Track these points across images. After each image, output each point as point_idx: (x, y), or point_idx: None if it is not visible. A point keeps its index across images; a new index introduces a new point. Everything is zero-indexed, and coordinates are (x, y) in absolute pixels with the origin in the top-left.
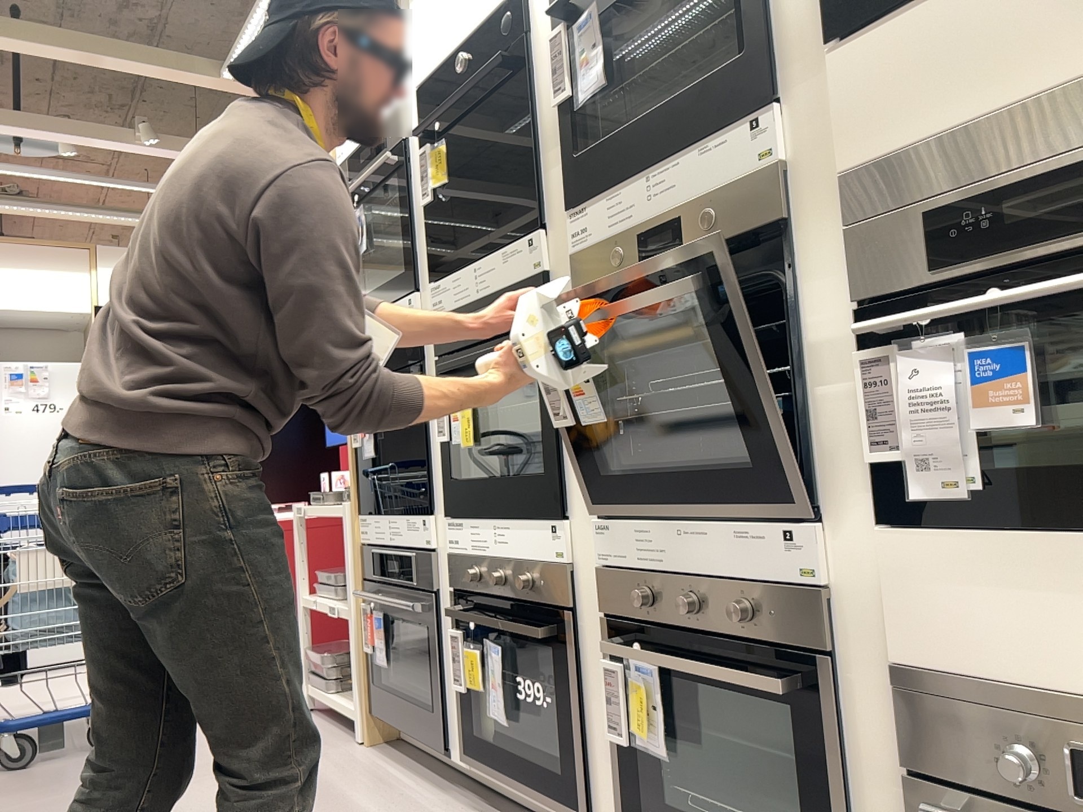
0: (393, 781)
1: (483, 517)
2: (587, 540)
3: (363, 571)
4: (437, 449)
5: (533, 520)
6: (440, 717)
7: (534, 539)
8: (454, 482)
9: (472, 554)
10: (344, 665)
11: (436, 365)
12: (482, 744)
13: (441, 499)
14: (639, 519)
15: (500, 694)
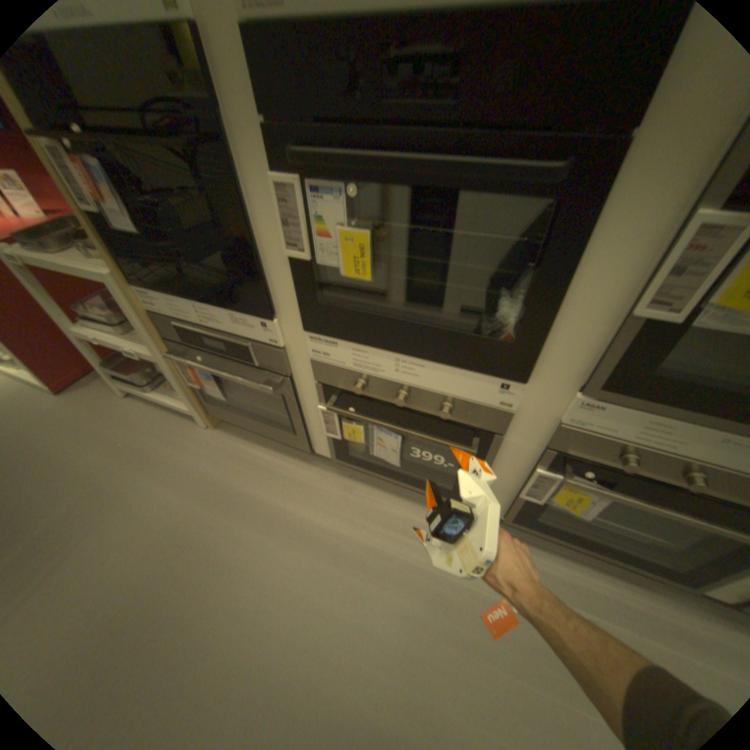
0: (267, 464)
1: (379, 346)
2: (550, 397)
3: (163, 334)
4: (276, 254)
5: (469, 368)
6: (302, 435)
7: (468, 382)
8: (320, 301)
9: (357, 368)
10: (151, 374)
11: (258, 128)
12: (357, 458)
13: (289, 306)
14: (665, 414)
15: (392, 452)
